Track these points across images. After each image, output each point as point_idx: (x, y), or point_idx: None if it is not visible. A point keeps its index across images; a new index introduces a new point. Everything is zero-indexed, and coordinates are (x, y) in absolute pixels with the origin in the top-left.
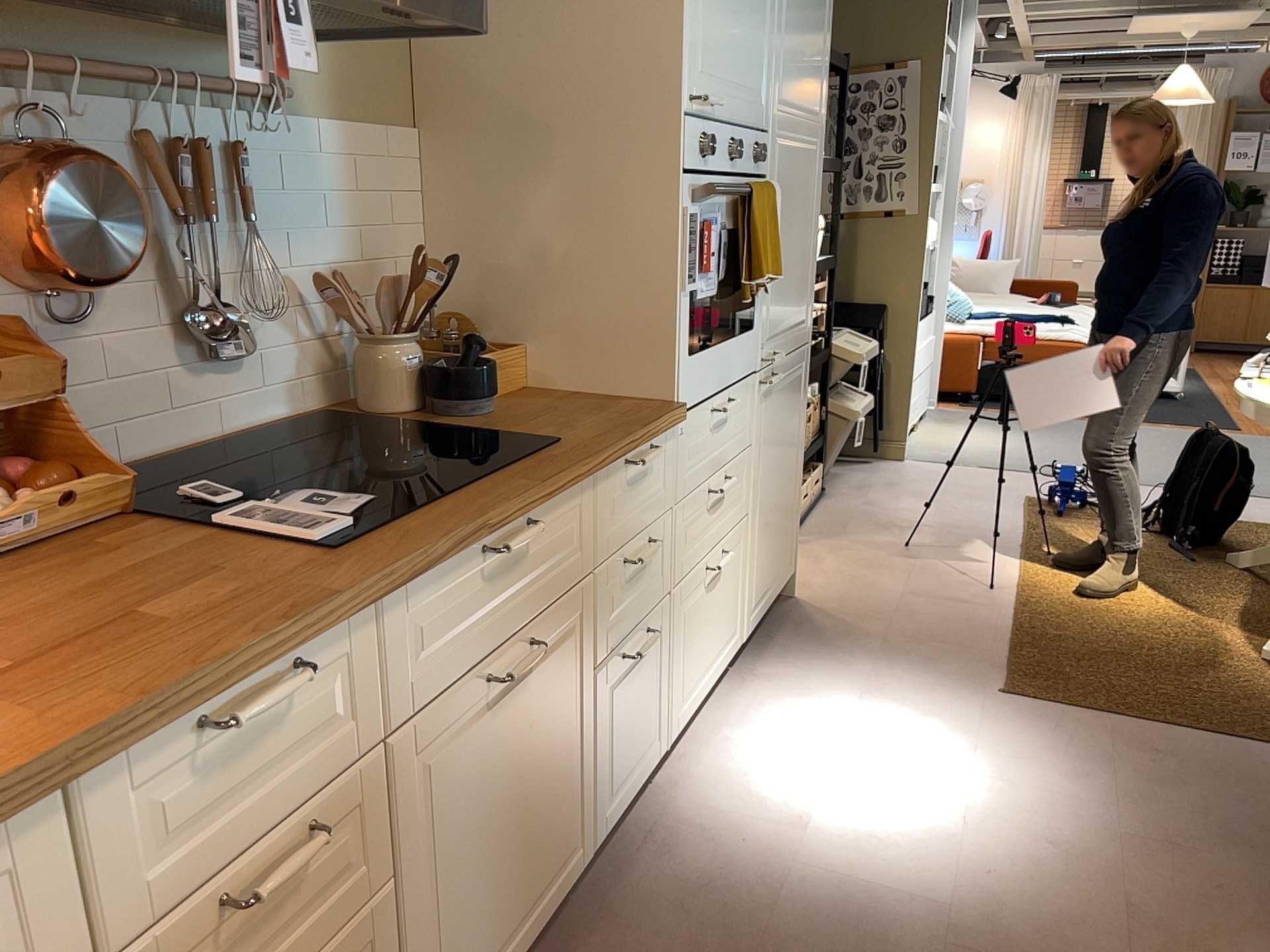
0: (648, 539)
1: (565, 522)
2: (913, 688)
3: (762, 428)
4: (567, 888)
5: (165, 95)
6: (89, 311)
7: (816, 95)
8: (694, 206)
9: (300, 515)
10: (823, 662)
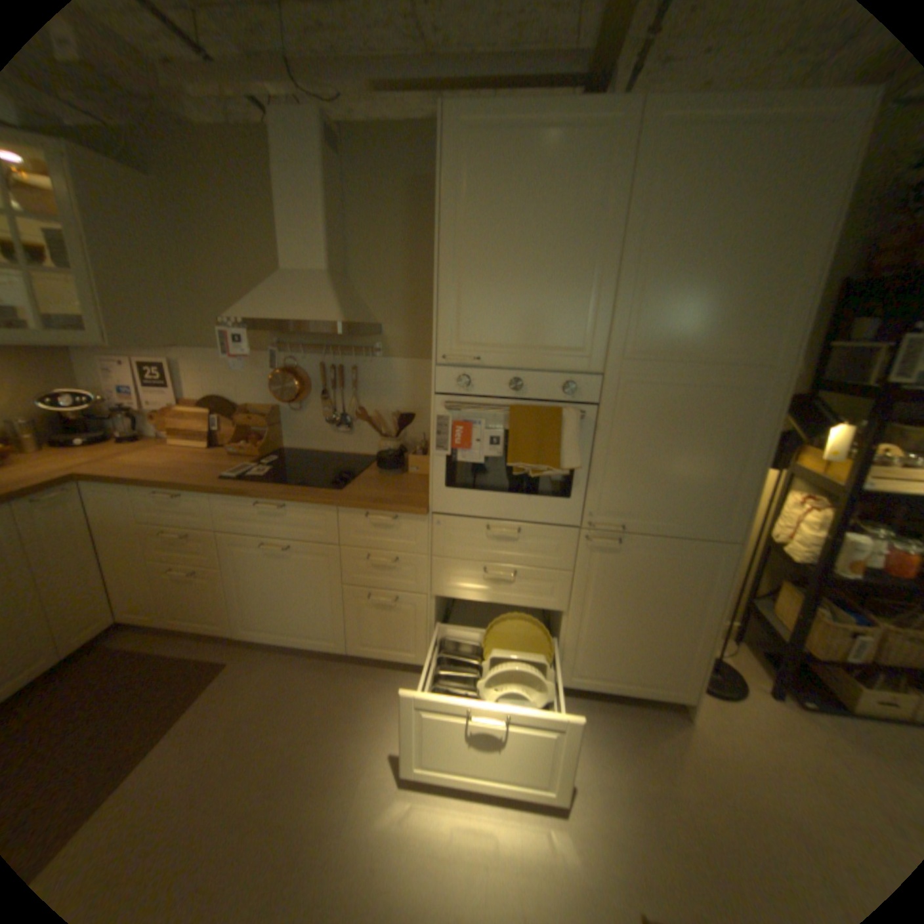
0: (396, 557)
1: (315, 517)
2: (601, 825)
3: (593, 568)
4: (326, 652)
5: (335, 352)
6: (304, 408)
7: (752, 340)
8: (447, 412)
9: (251, 471)
10: (601, 751)
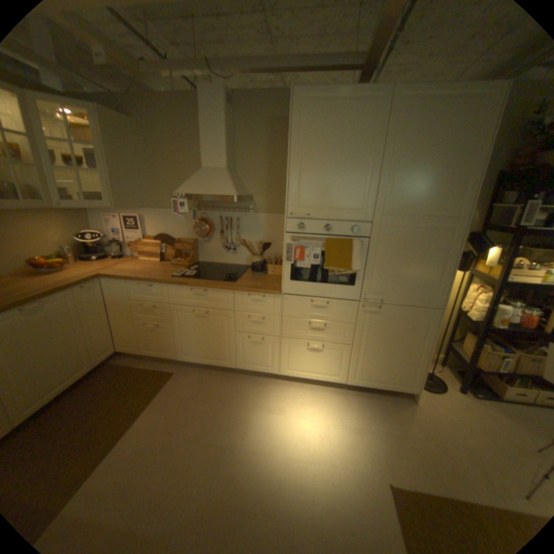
0: (263, 317)
1: (222, 296)
2: (370, 447)
3: (365, 322)
4: (225, 367)
5: (227, 210)
6: (210, 241)
7: (447, 205)
8: (291, 242)
9: (186, 273)
10: (369, 415)
